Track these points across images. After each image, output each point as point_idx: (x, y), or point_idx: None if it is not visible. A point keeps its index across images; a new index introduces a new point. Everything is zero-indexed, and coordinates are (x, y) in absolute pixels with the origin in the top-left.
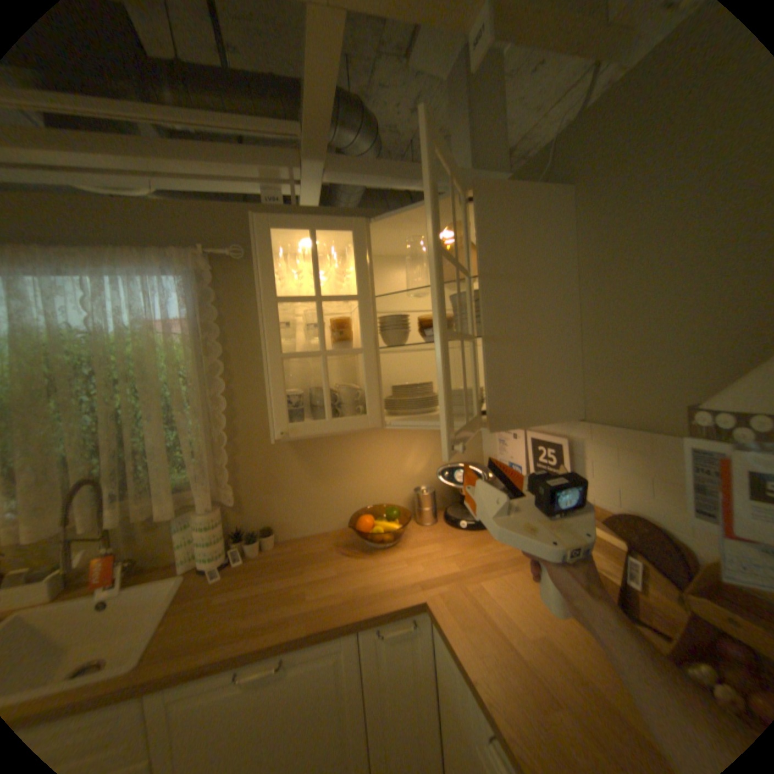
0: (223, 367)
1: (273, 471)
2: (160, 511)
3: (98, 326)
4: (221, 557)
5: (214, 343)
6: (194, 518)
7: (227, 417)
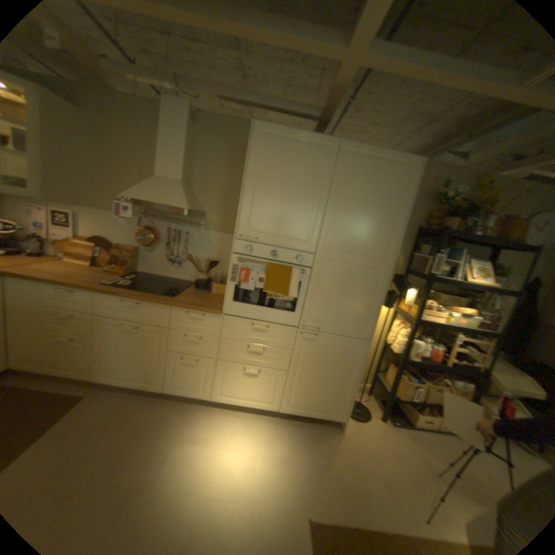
0: None
1: None
2: None
3: None
4: None
5: None
6: None
7: None
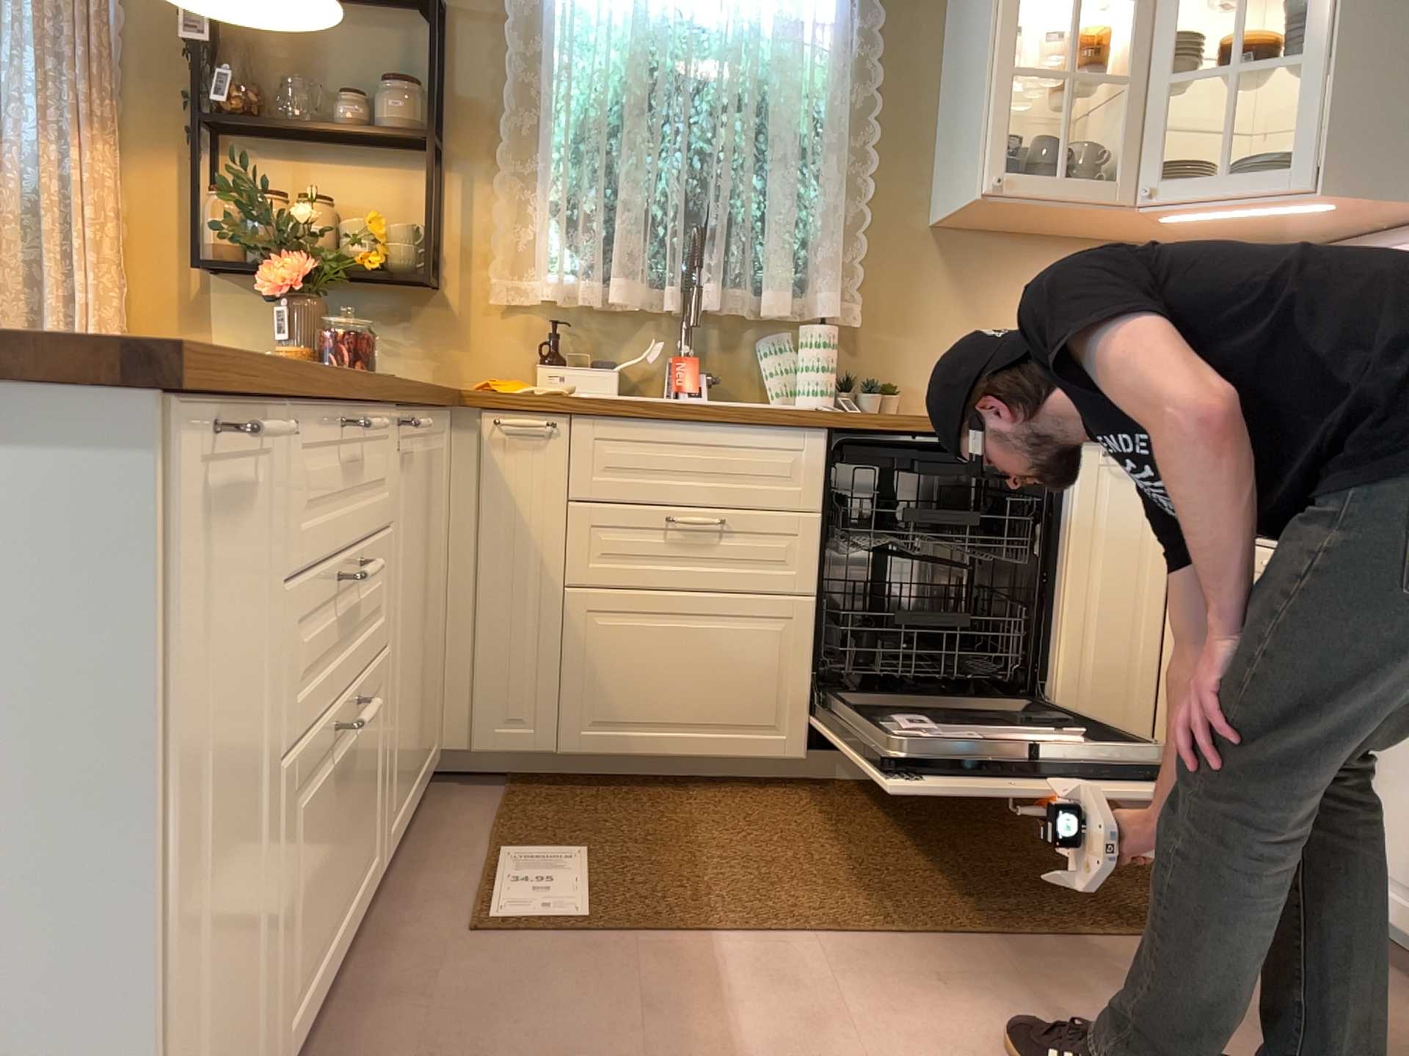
0: (880, 104)
1: (912, 296)
2: (775, 299)
3: (735, 16)
4: (836, 396)
5: (874, 66)
6: (810, 327)
7: (874, 183)
